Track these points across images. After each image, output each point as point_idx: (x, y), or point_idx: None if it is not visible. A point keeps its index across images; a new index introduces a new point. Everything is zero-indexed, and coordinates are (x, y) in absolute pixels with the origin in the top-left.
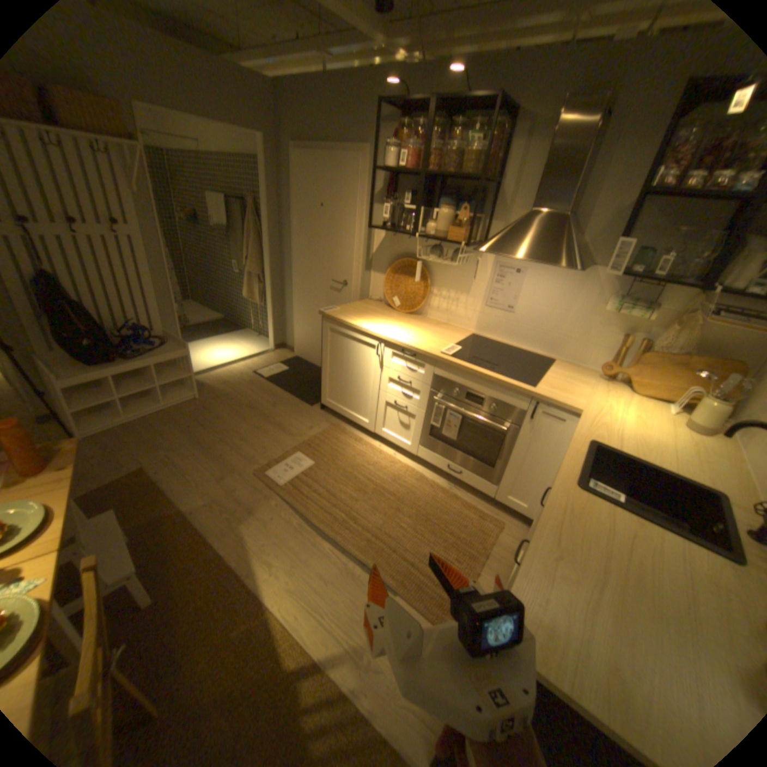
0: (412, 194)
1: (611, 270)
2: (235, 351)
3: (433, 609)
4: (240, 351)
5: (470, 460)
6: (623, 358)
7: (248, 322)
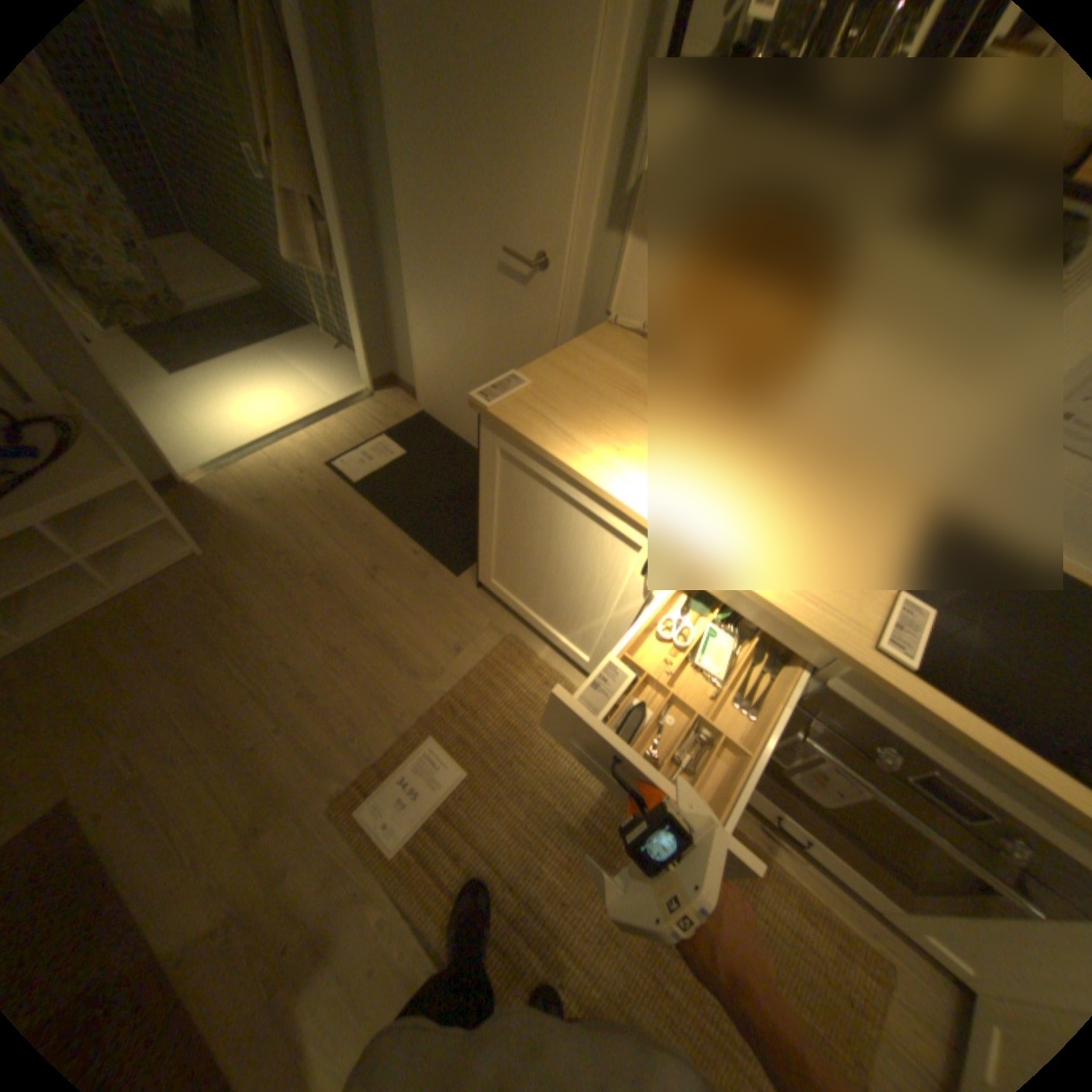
0: None
1: None
2: (289, 396)
3: None
4: (299, 394)
5: (854, 850)
6: None
7: (315, 310)
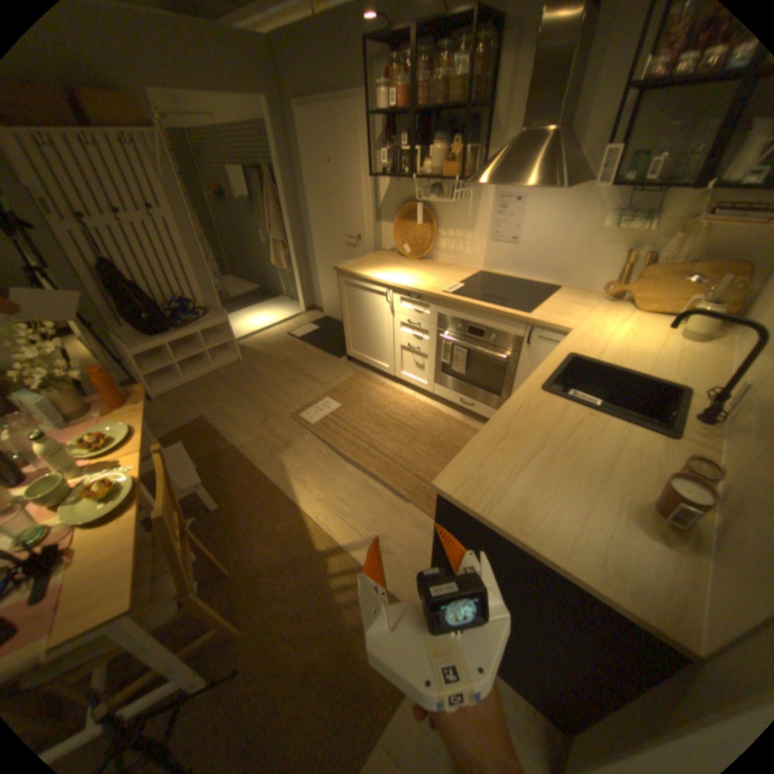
0: (410, 134)
1: (606, 182)
2: (271, 317)
3: None
4: (275, 316)
5: (479, 392)
6: (627, 275)
7: (281, 289)
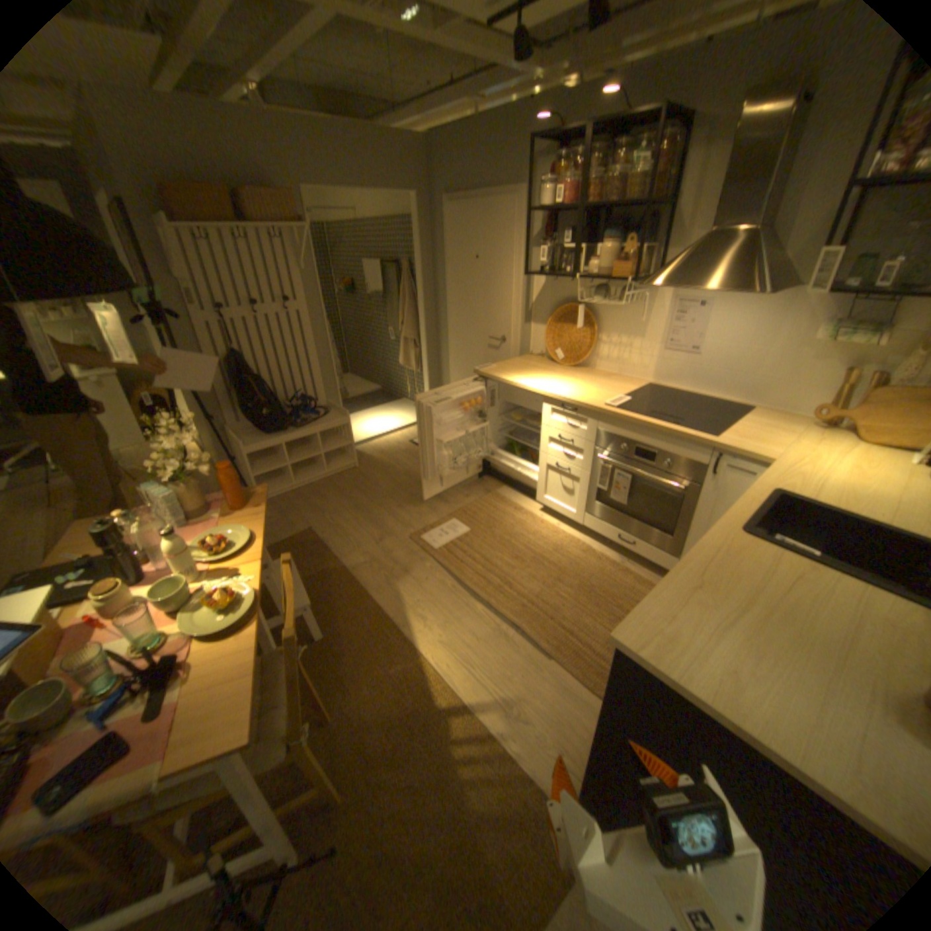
0: (574, 231)
1: (819, 288)
2: (392, 421)
3: (591, 676)
4: (397, 420)
5: (644, 528)
6: (846, 398)
7: (405, 391)
